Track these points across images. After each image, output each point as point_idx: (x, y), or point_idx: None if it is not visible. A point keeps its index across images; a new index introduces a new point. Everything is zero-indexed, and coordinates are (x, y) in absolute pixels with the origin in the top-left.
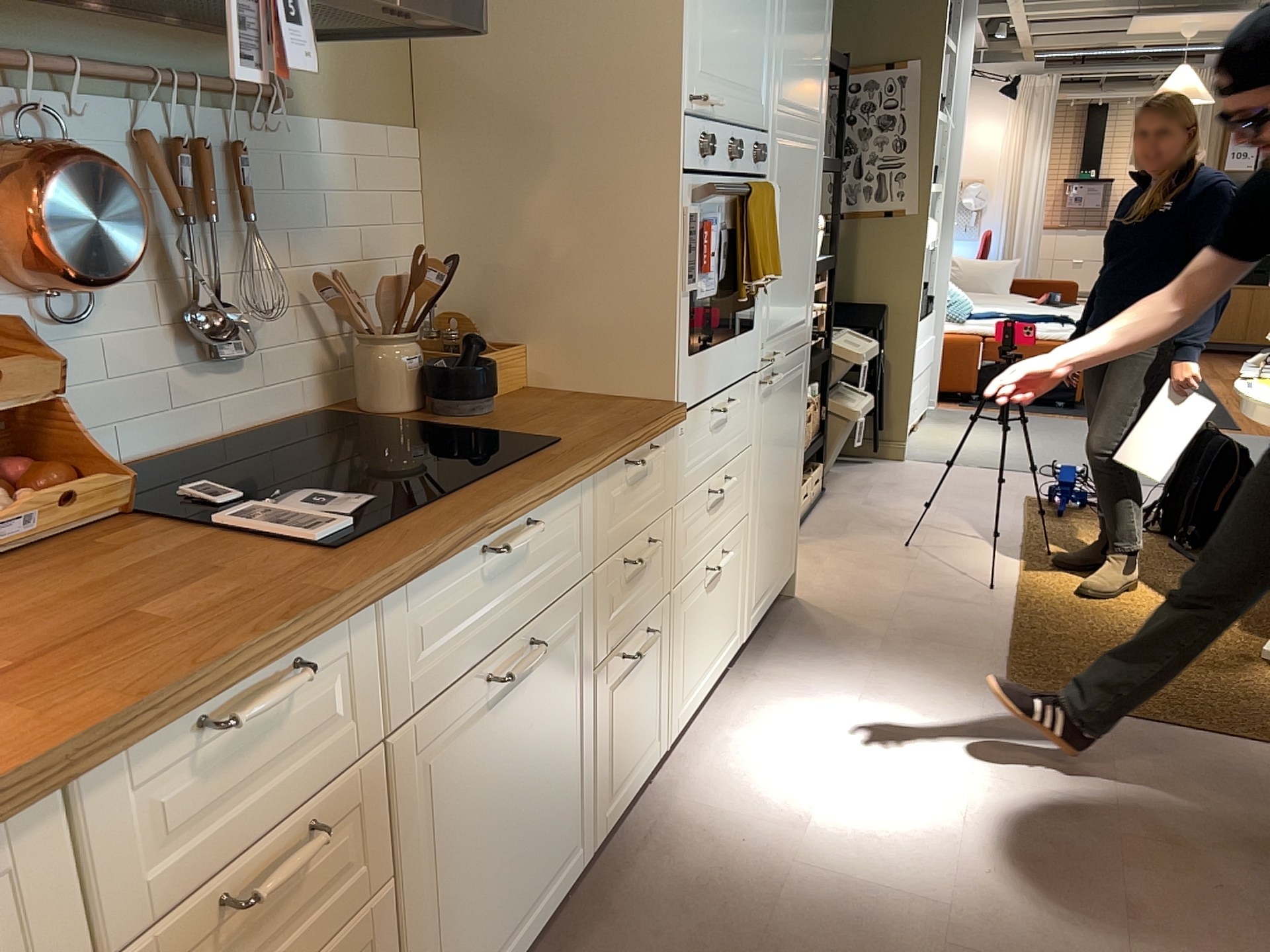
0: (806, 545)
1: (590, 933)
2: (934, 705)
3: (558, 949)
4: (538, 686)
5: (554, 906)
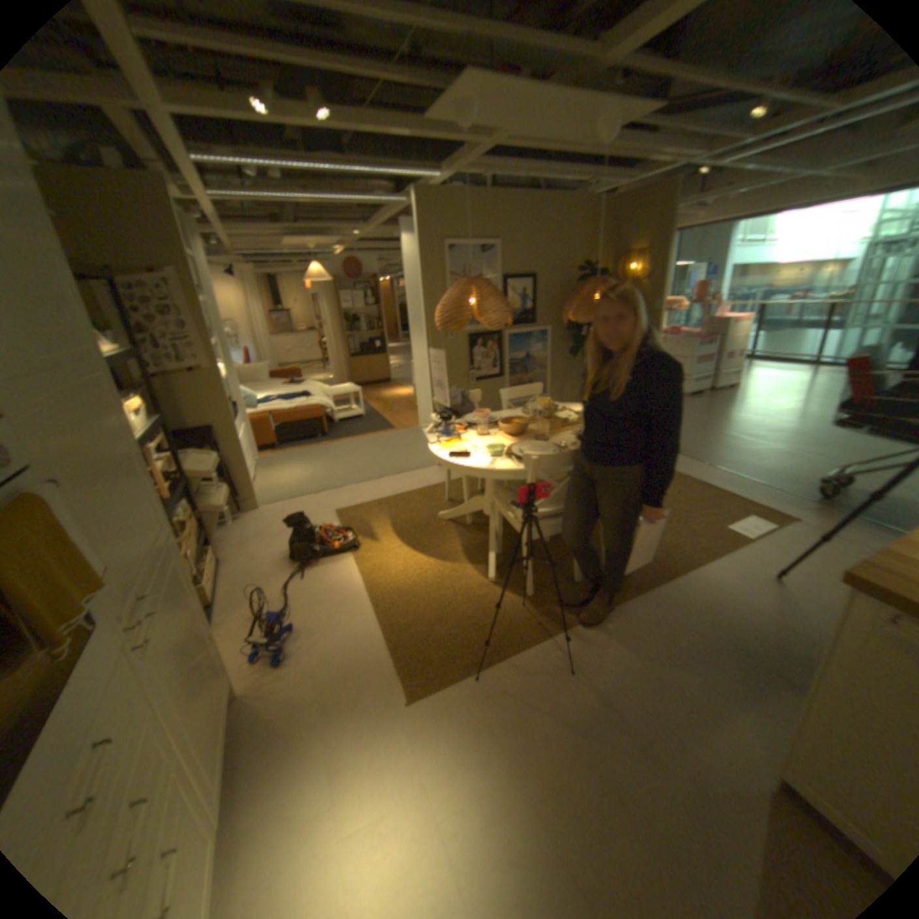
0: (224, 630)
1: None
2: (380, 758)
3: None
4: None
5: None
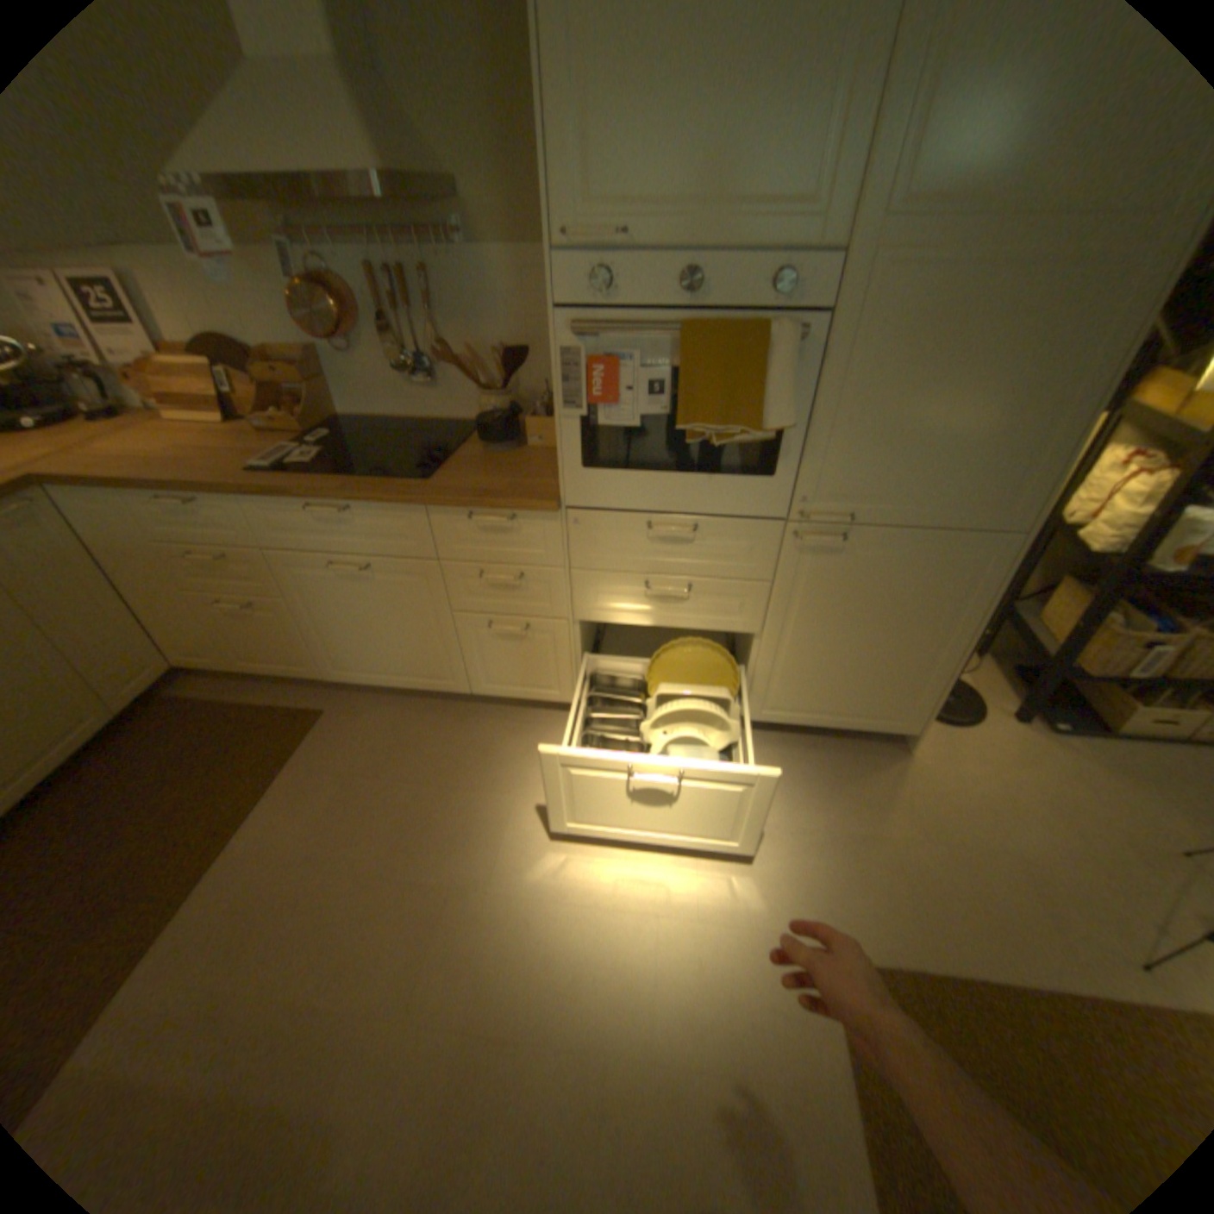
0: (1058, 750)
1: (448, 717)
2: (766, 888)
3: (437, 709)
4: (386, 589)
5: (432, 691)
